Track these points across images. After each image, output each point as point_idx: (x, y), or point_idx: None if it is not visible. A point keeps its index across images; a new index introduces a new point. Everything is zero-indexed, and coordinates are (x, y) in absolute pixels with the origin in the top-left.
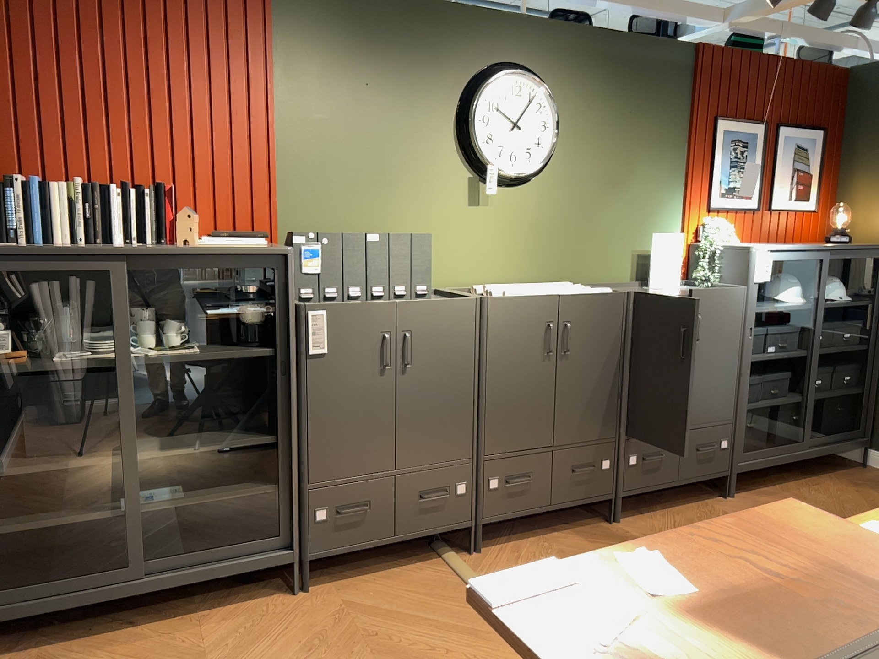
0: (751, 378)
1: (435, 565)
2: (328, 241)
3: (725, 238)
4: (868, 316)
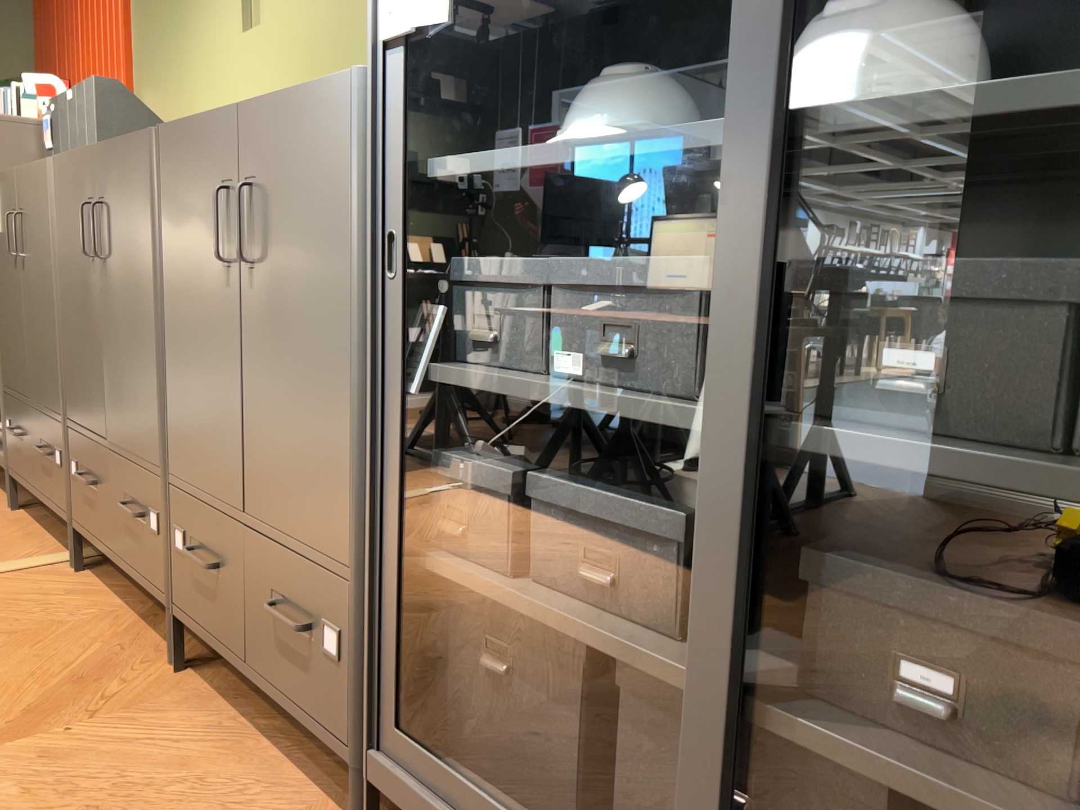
0: (483, 465)
1: (52, 553)
2: (55, 109)
3: None
4: None
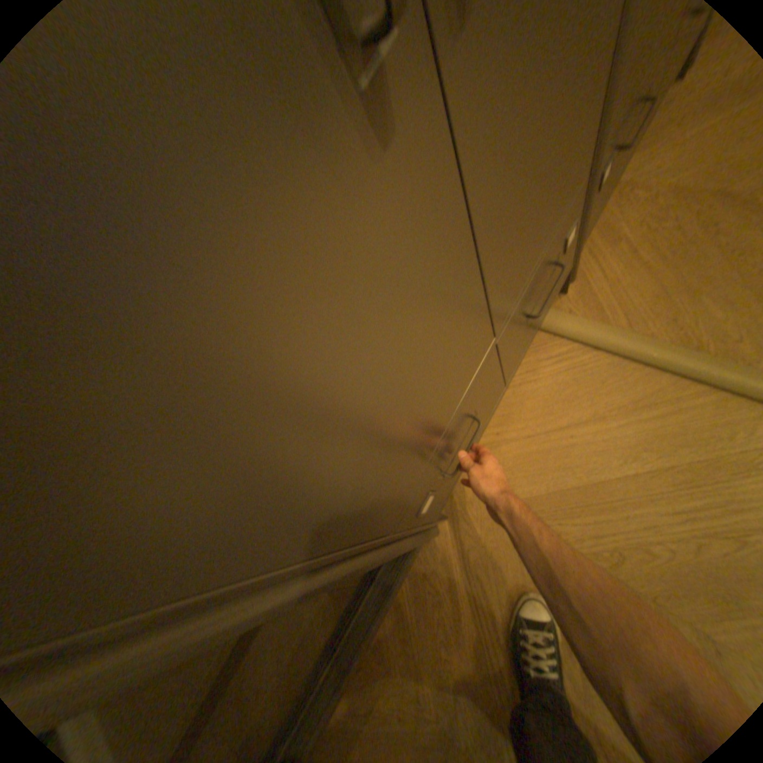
0: None
1: (540, 347)
2: None
3: None
4: None
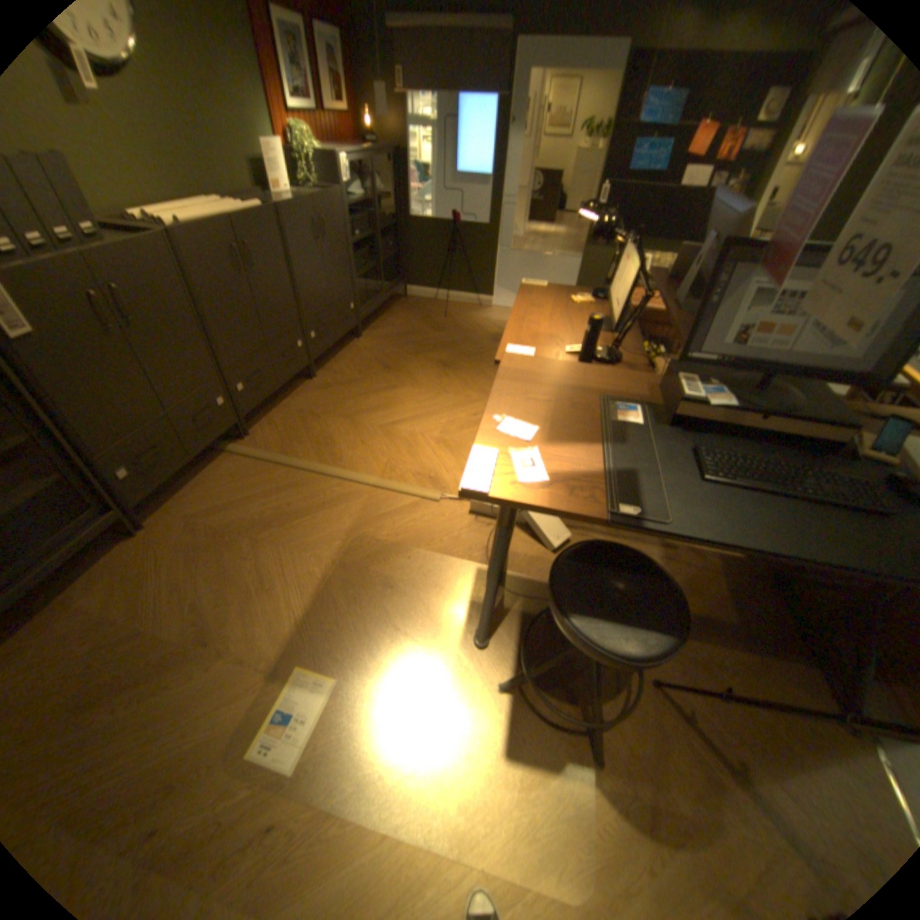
0: (352, 257)
1: (226, 458)
2: None
3: (303, 140)
4: (393, 198)
